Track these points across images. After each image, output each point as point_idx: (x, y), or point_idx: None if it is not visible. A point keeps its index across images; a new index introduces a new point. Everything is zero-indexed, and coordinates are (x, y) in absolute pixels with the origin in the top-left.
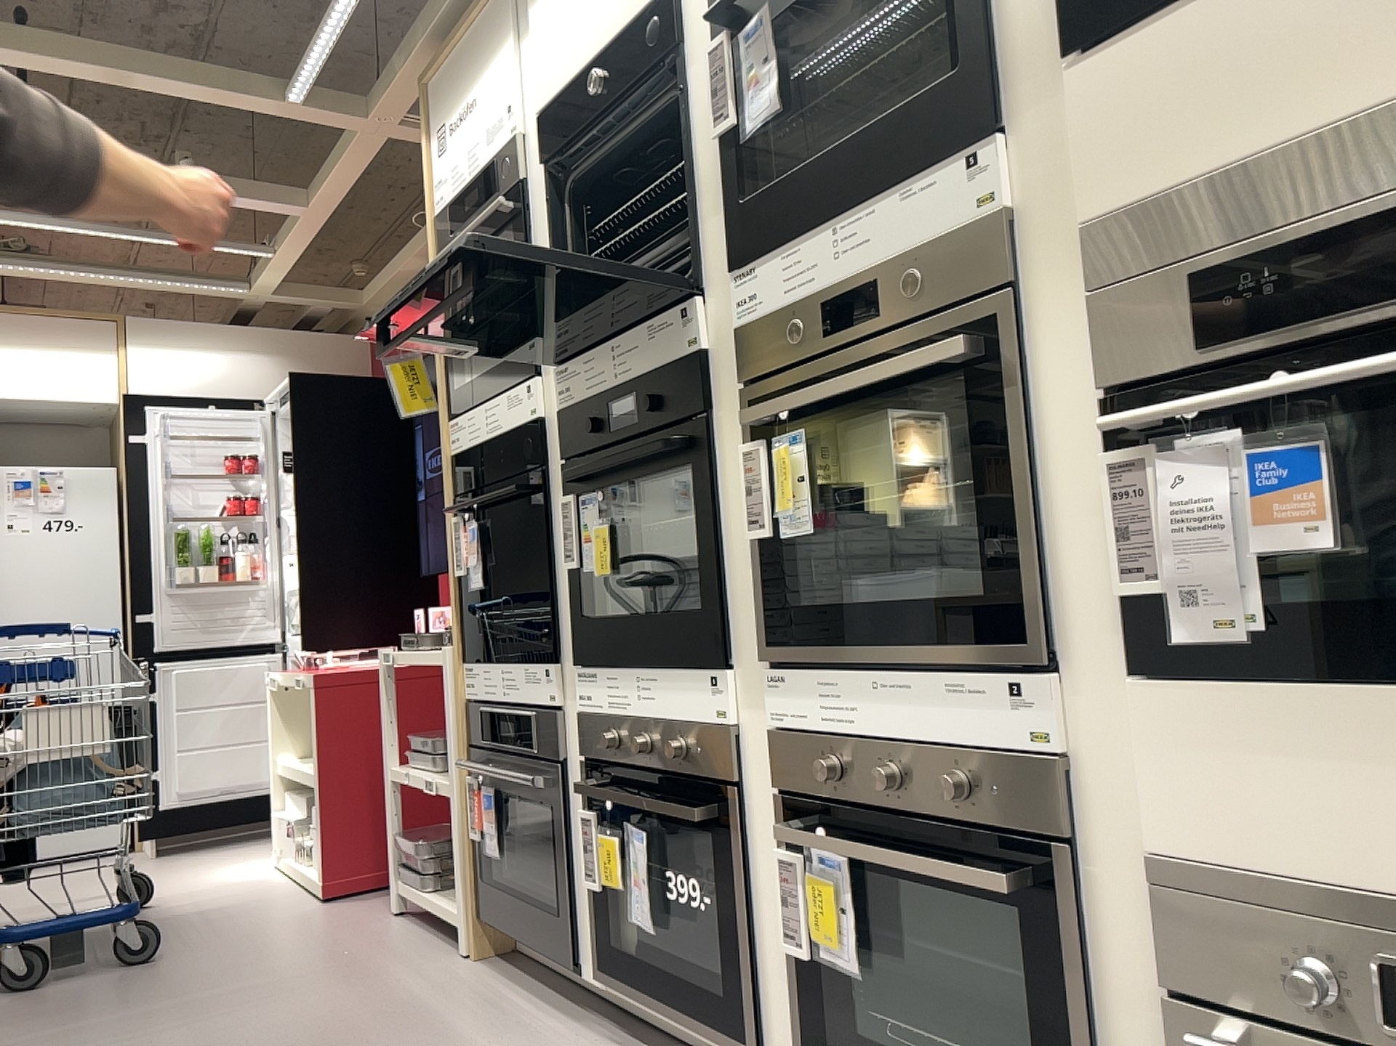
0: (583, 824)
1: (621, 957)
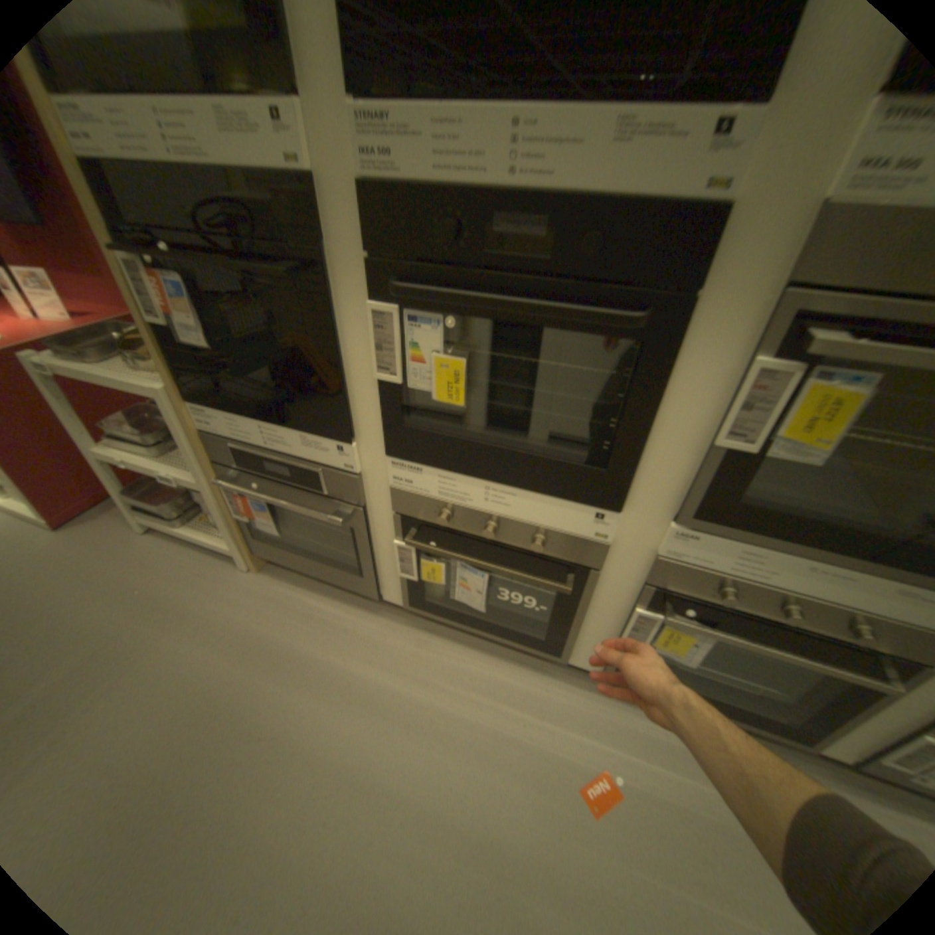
0: (400, 549)
1: (434, 605)
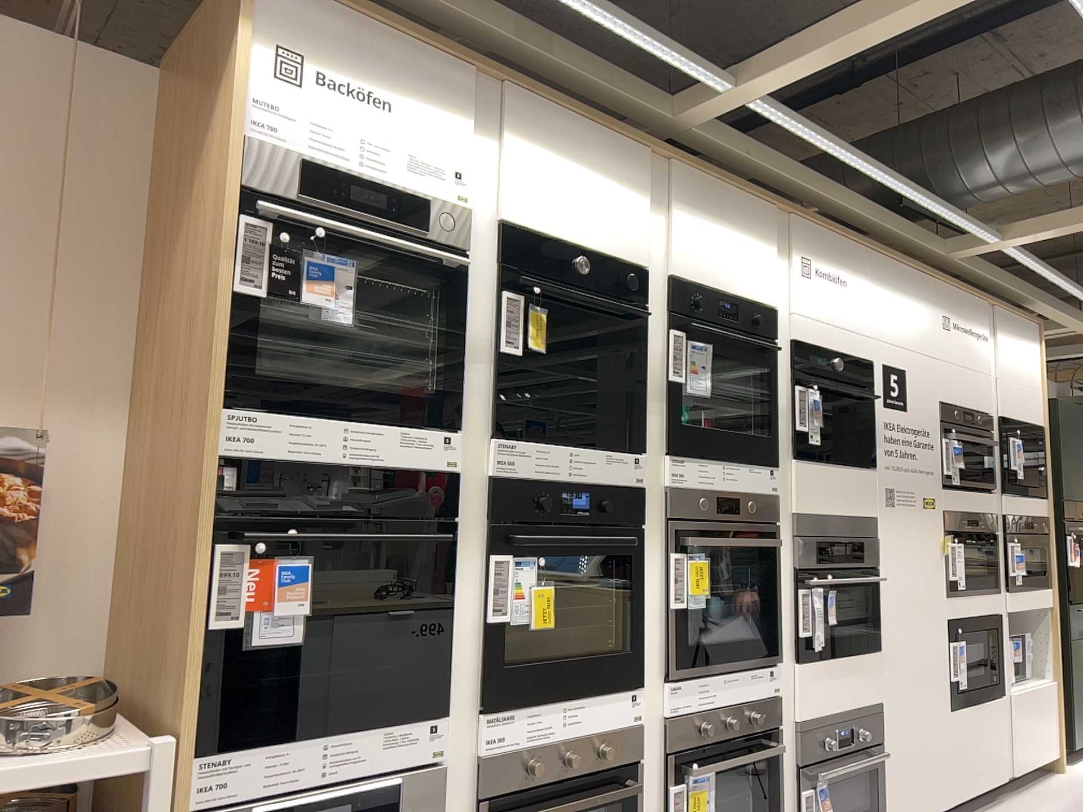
0: None
1: None
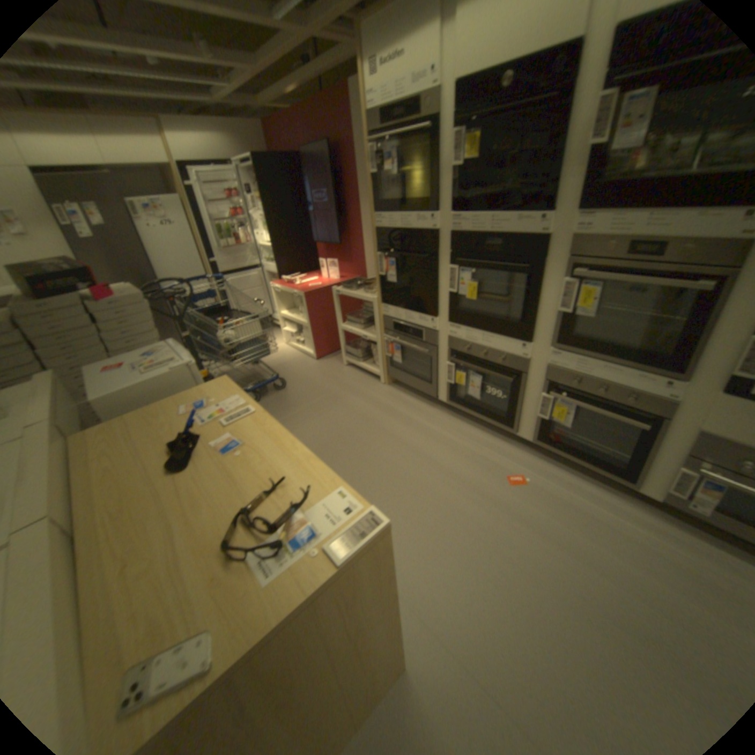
0: (448, 368)
1: (459, 401)
